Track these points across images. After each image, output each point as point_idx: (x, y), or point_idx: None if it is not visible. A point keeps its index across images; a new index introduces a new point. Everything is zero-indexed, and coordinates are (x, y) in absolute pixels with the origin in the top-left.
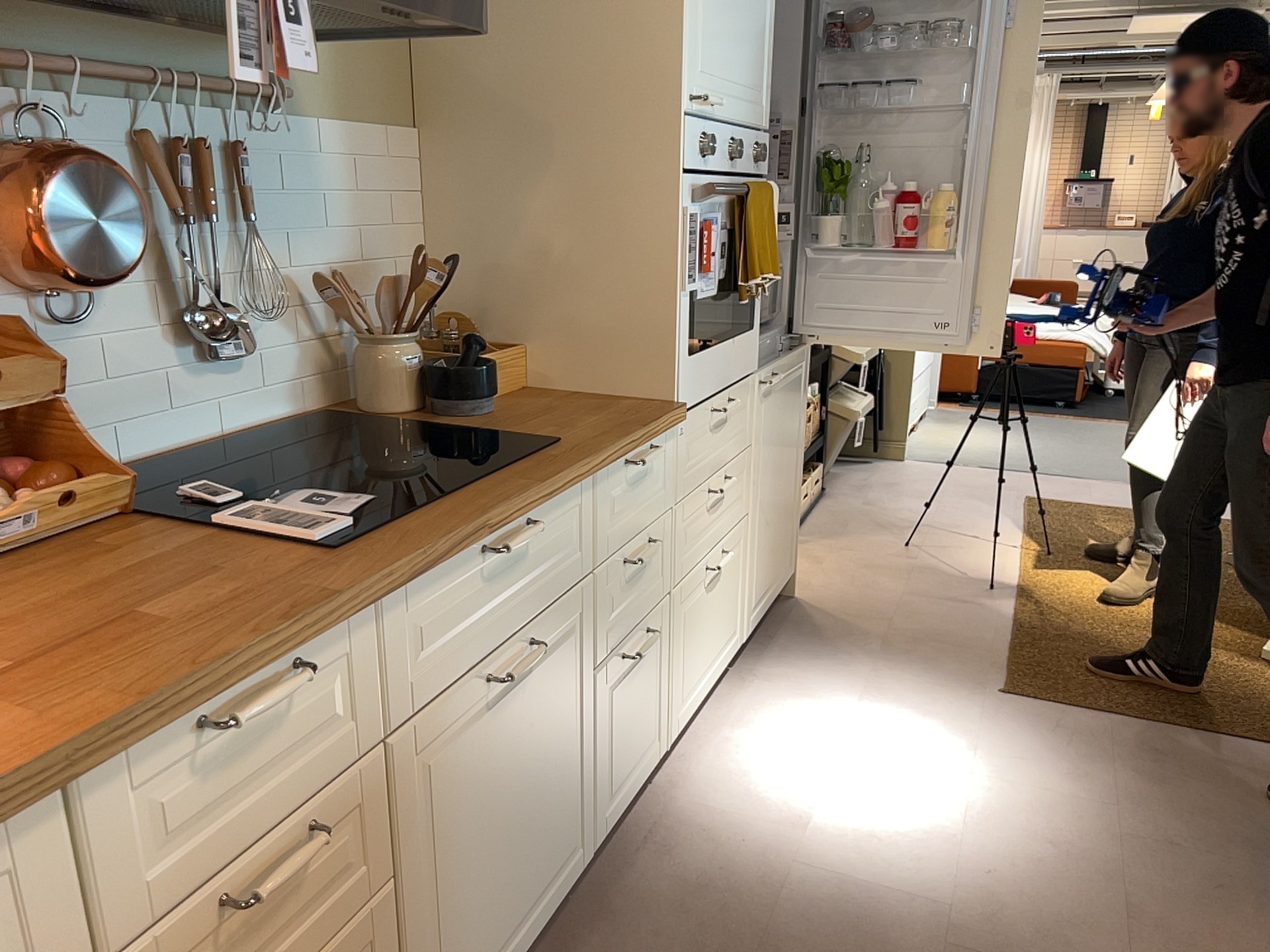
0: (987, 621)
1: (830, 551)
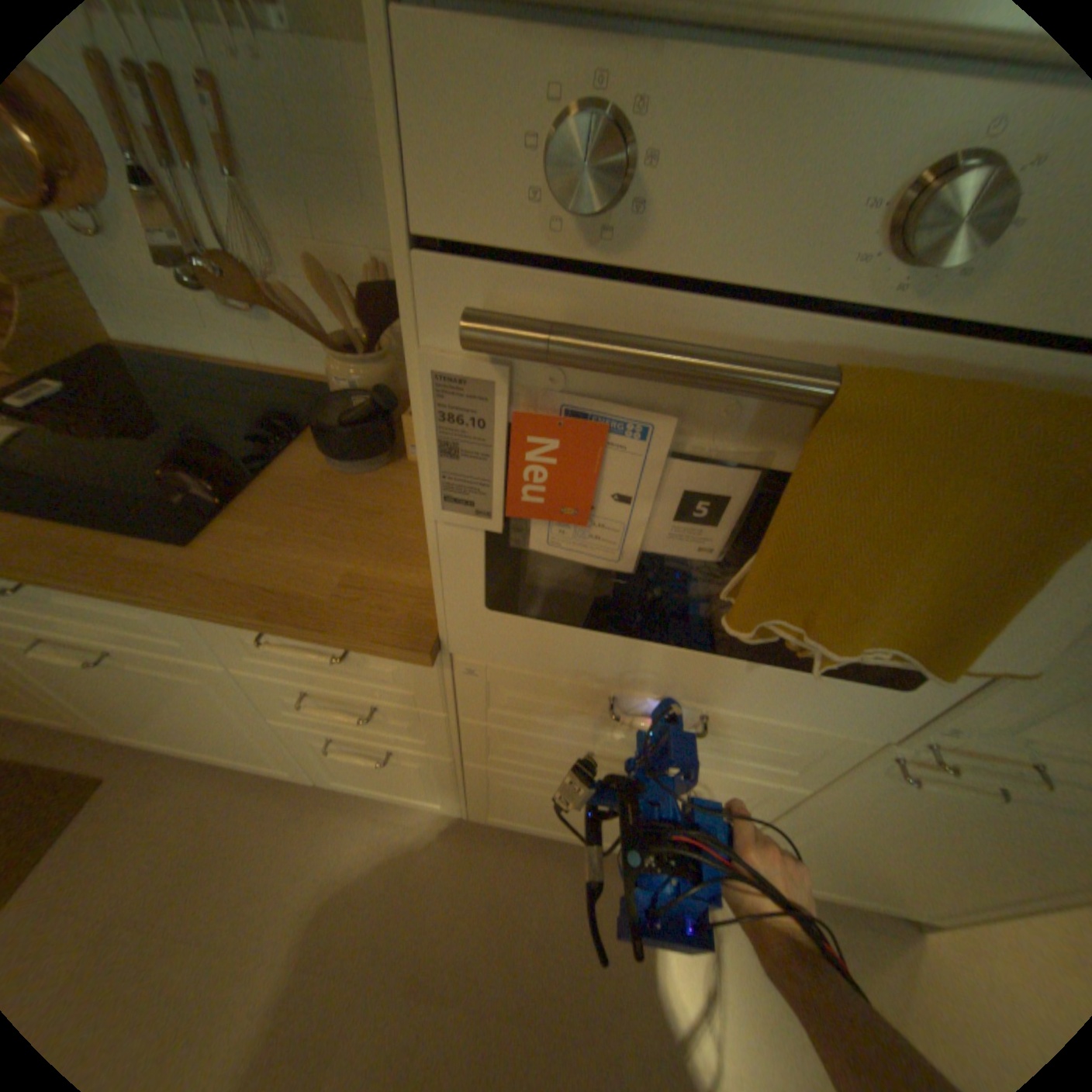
0: None
1: None
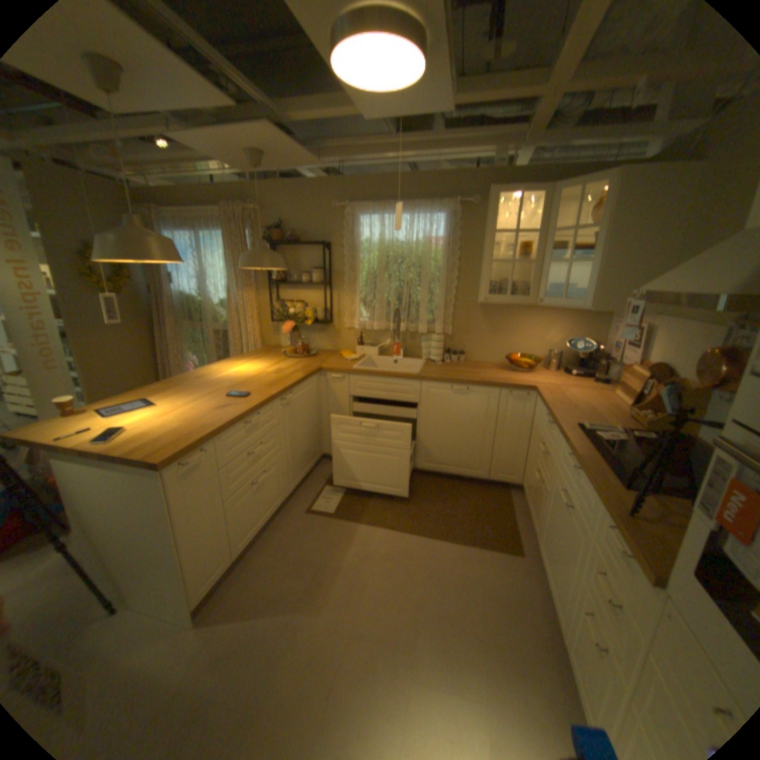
0: None
1: None
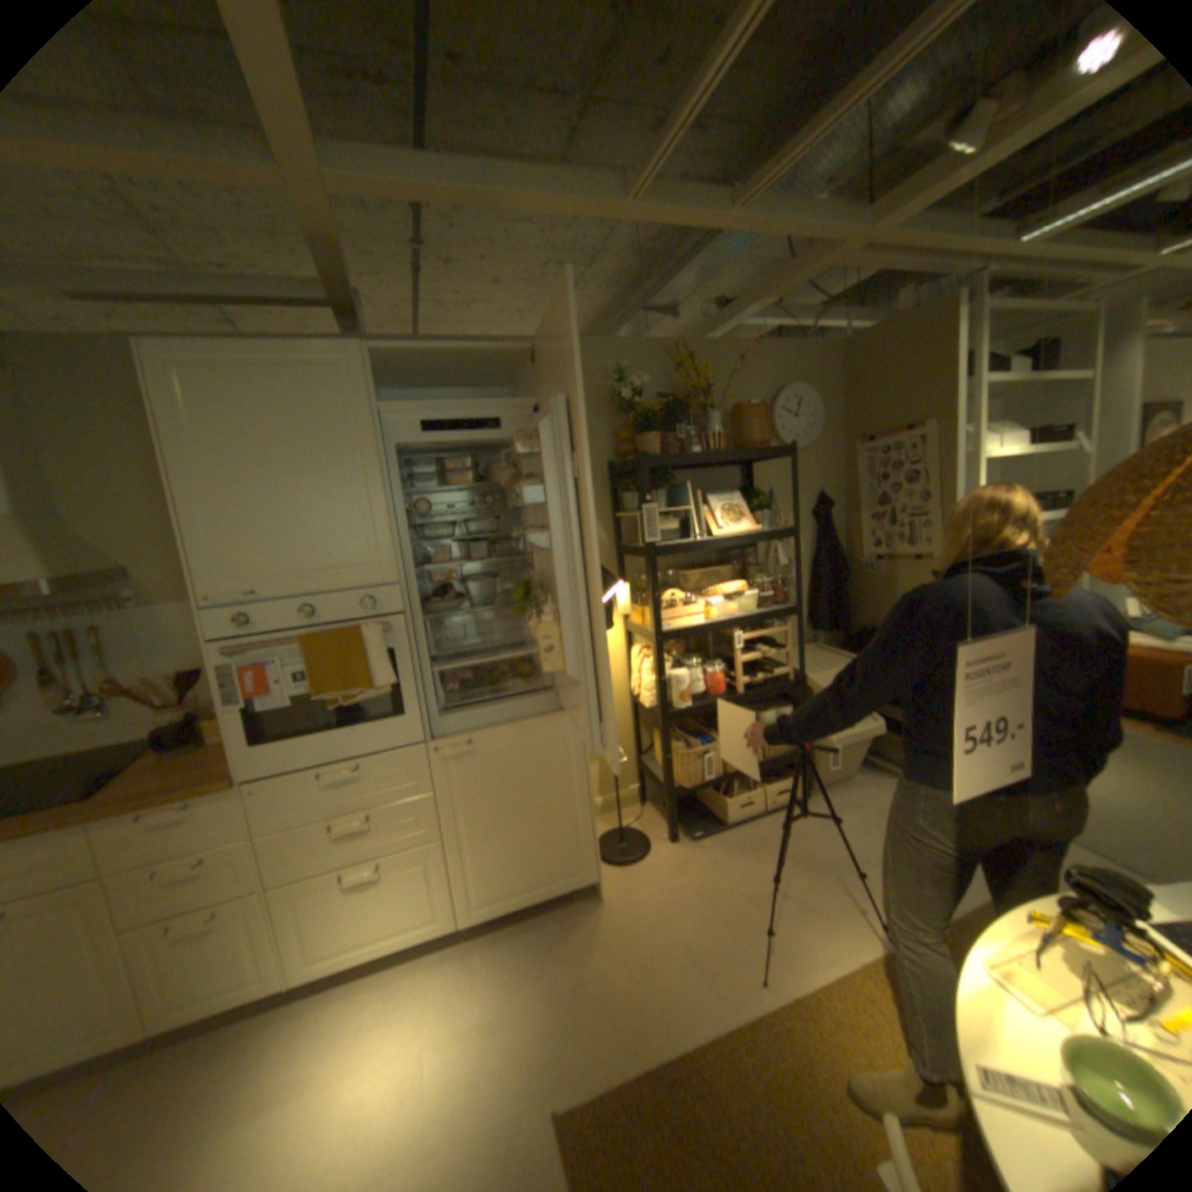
0: (693, 1028)
1: (704, 869)
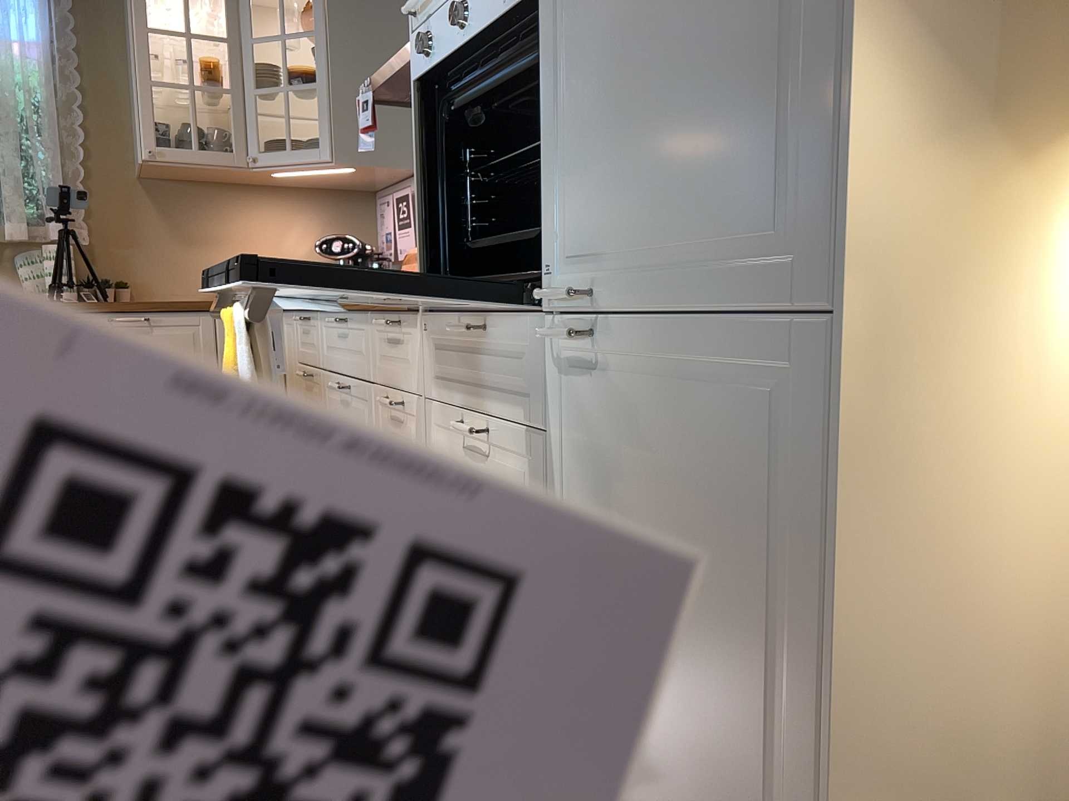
0: None
1: None
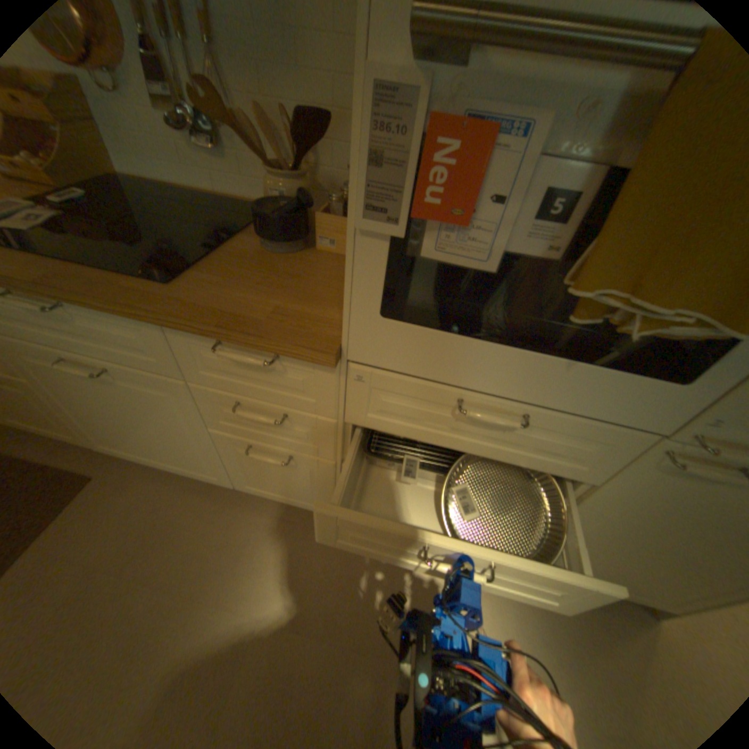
0: None
1: None
